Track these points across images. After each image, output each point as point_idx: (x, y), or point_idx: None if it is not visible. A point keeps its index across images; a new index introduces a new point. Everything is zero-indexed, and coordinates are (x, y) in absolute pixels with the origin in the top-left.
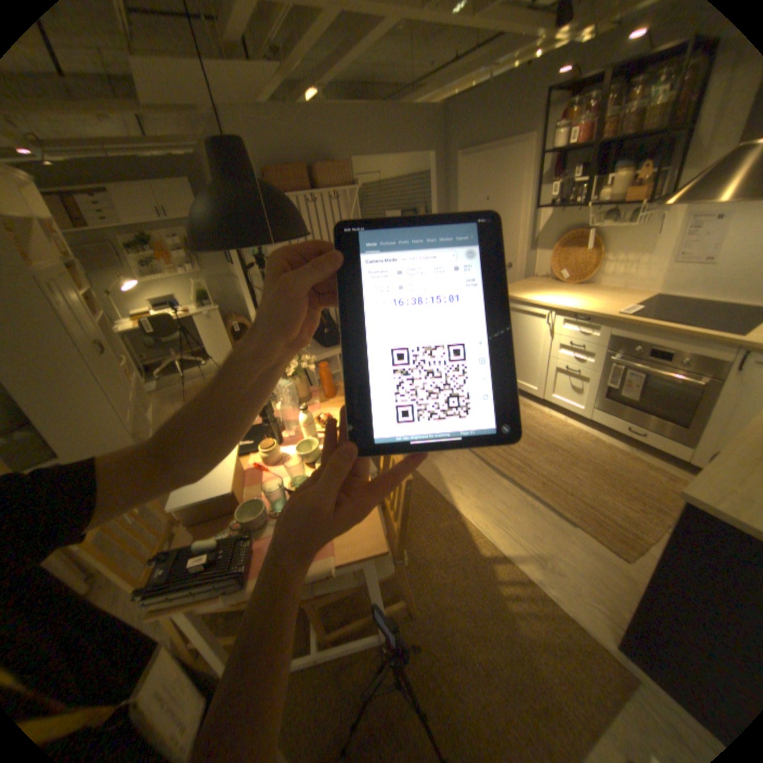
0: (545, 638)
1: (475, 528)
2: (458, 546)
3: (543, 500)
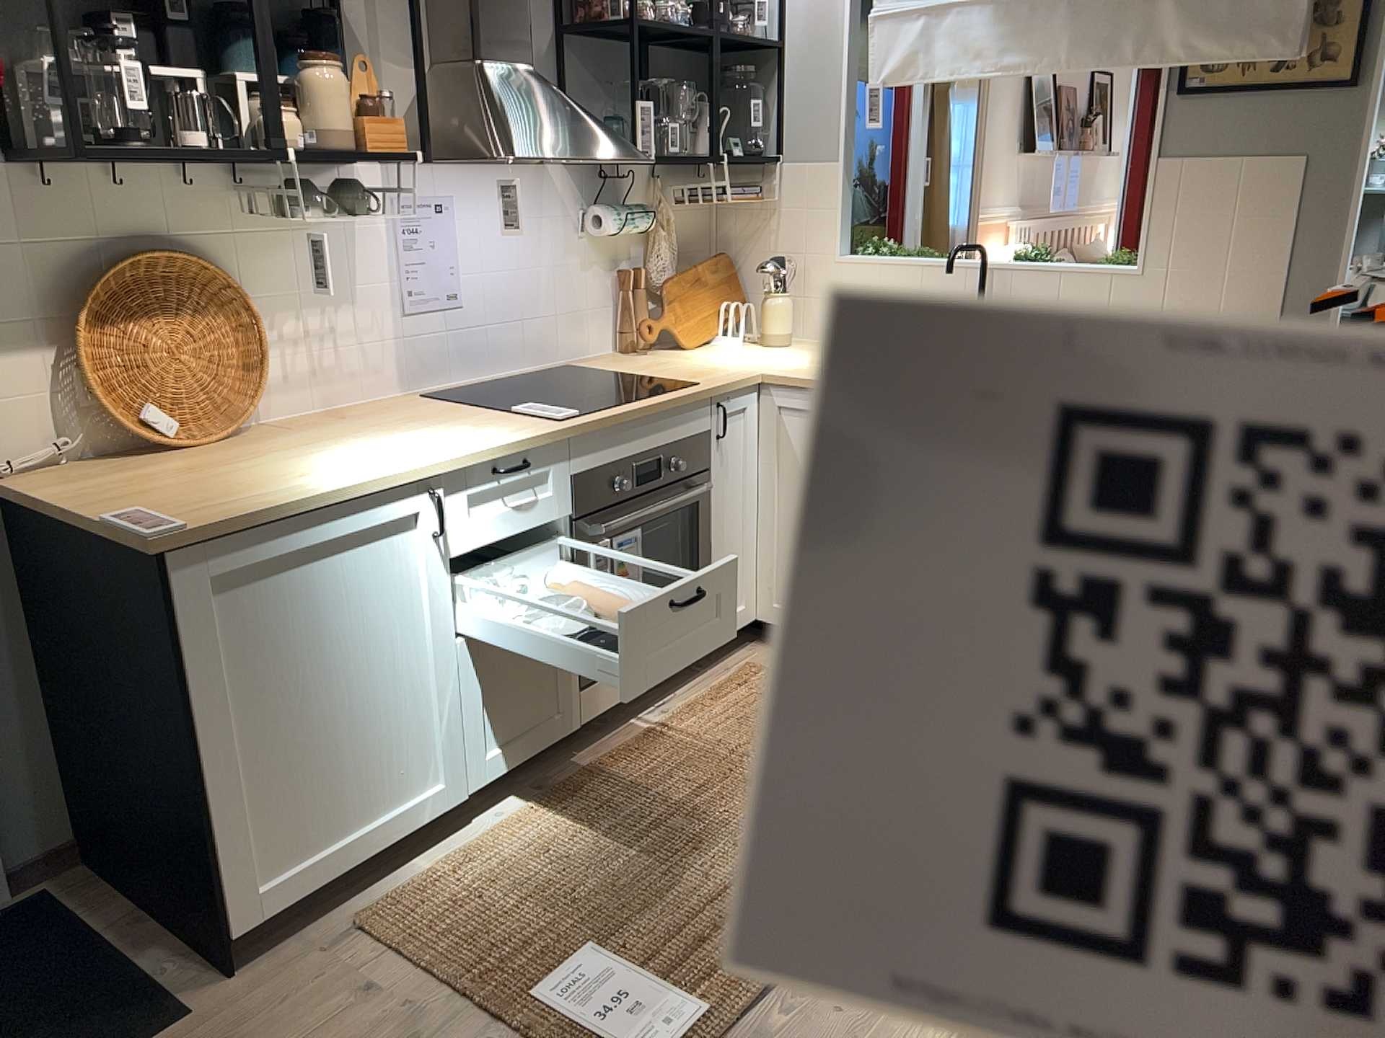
0: None
1: None
2: None
3: None
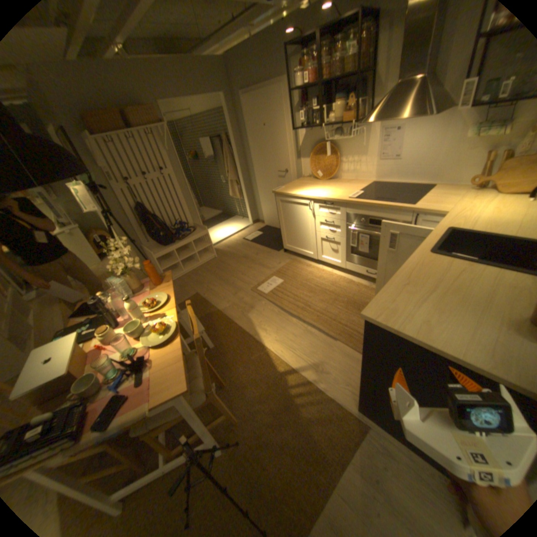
0: (316, 415)
1: (274, 354)
2: (263, 369)
3: (317, 327)
